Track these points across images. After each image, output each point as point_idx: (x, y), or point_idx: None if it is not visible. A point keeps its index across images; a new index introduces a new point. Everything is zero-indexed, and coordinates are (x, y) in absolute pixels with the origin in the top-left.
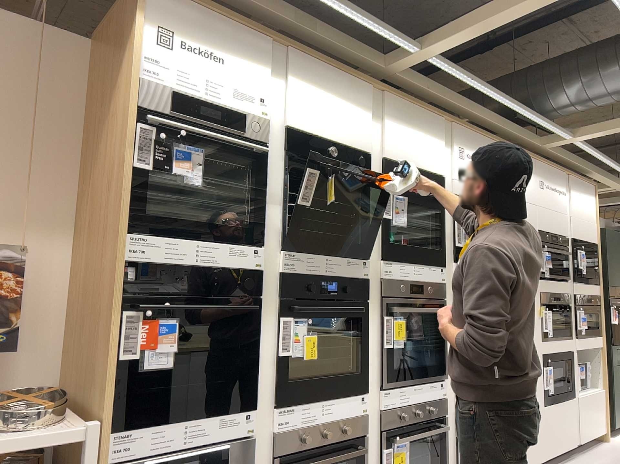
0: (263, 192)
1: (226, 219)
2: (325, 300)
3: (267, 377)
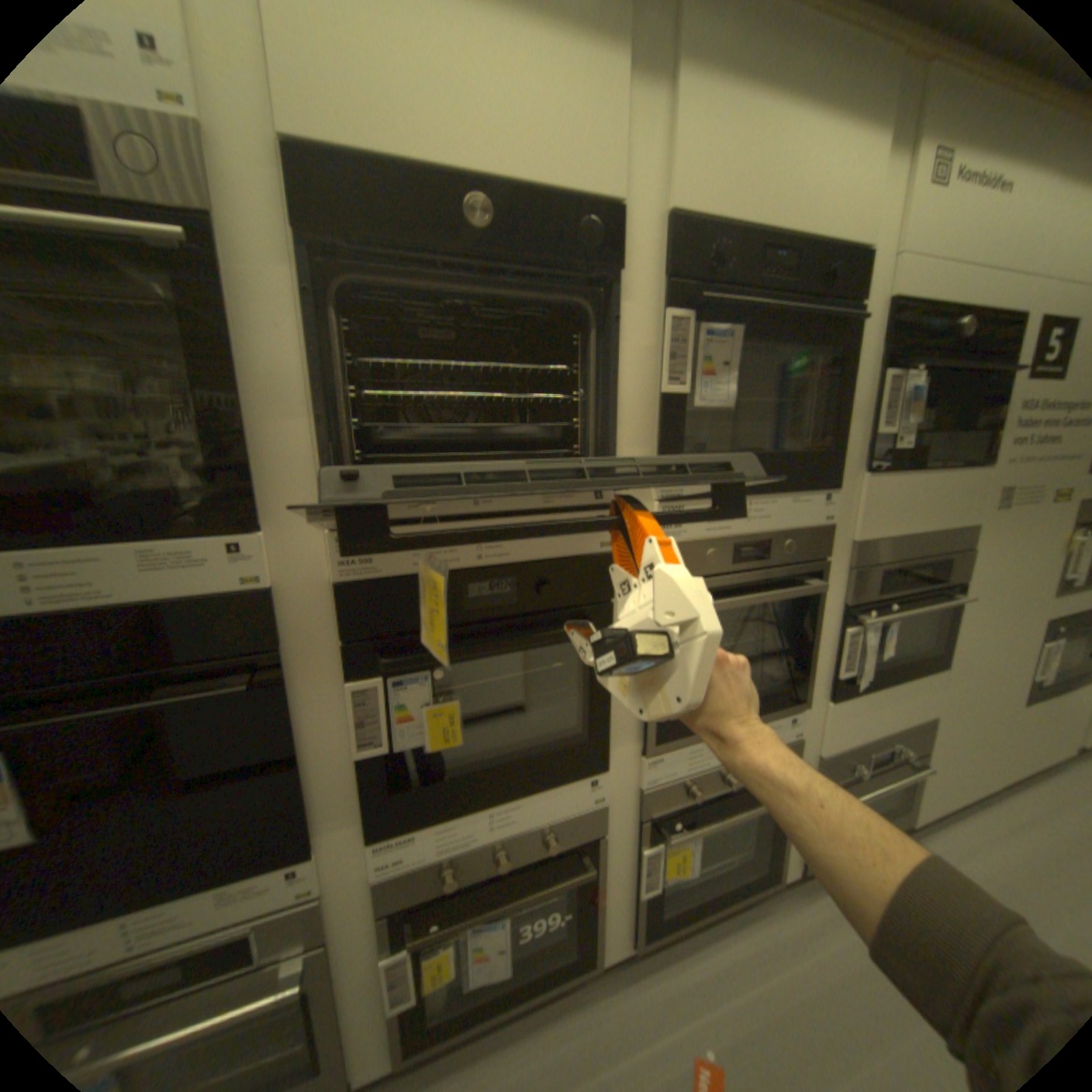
0: (213, 371)
1: (129, 463)
2: (482, 629)
3: (332, 806)
